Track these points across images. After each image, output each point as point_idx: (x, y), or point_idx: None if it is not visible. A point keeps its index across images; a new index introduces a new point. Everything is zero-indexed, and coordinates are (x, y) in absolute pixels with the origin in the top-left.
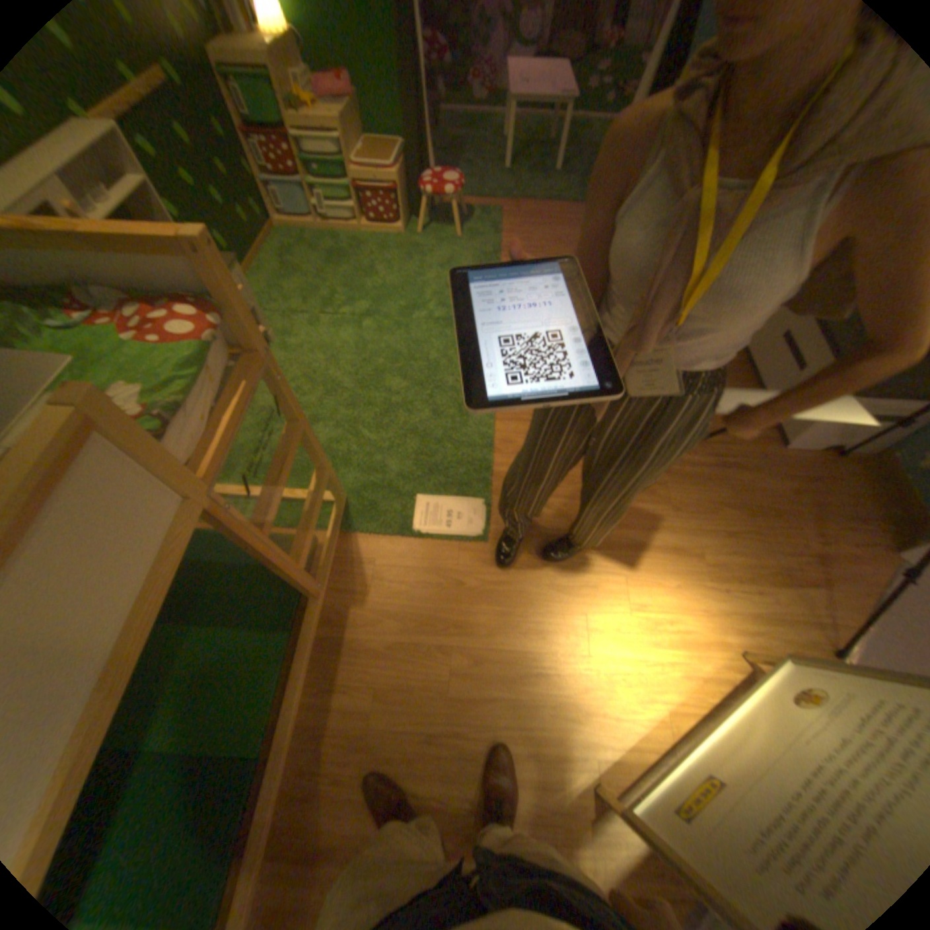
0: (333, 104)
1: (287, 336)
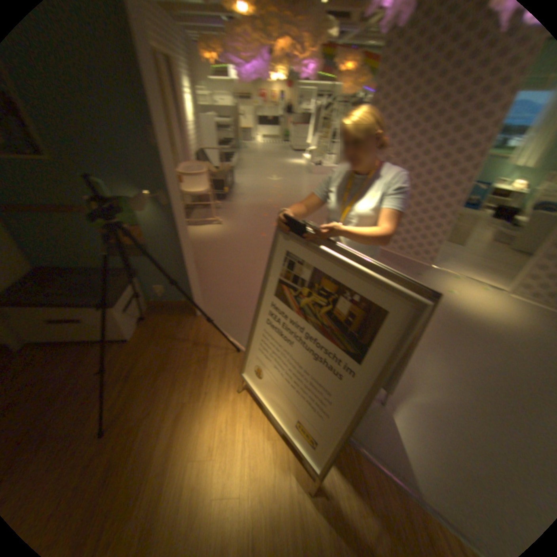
0: None
1: None
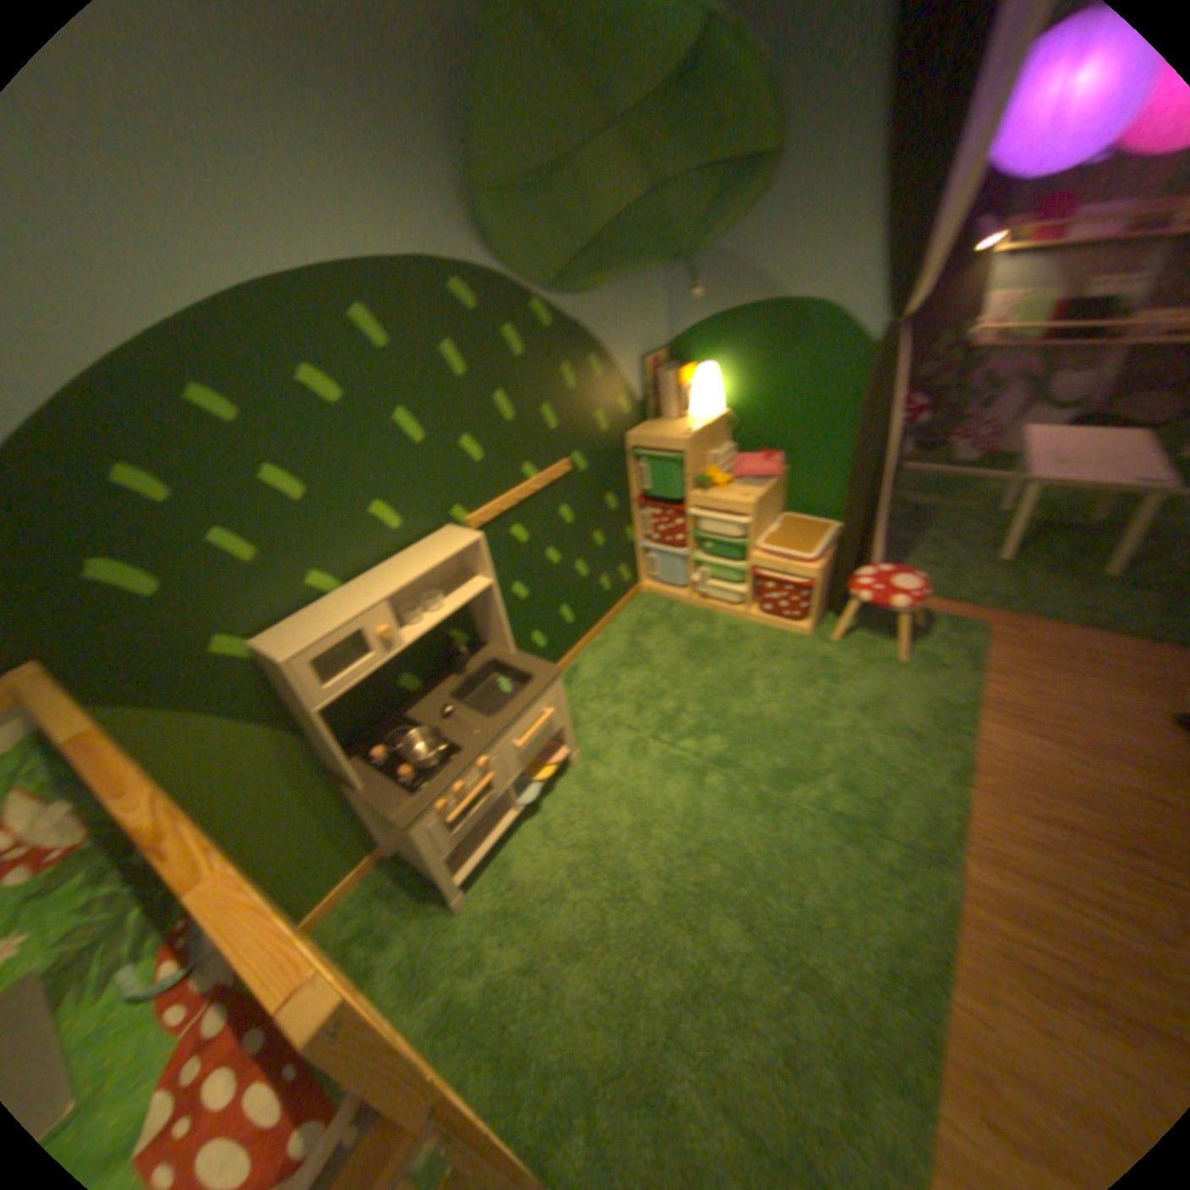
0: (756, 484)
1: (598, 762)
